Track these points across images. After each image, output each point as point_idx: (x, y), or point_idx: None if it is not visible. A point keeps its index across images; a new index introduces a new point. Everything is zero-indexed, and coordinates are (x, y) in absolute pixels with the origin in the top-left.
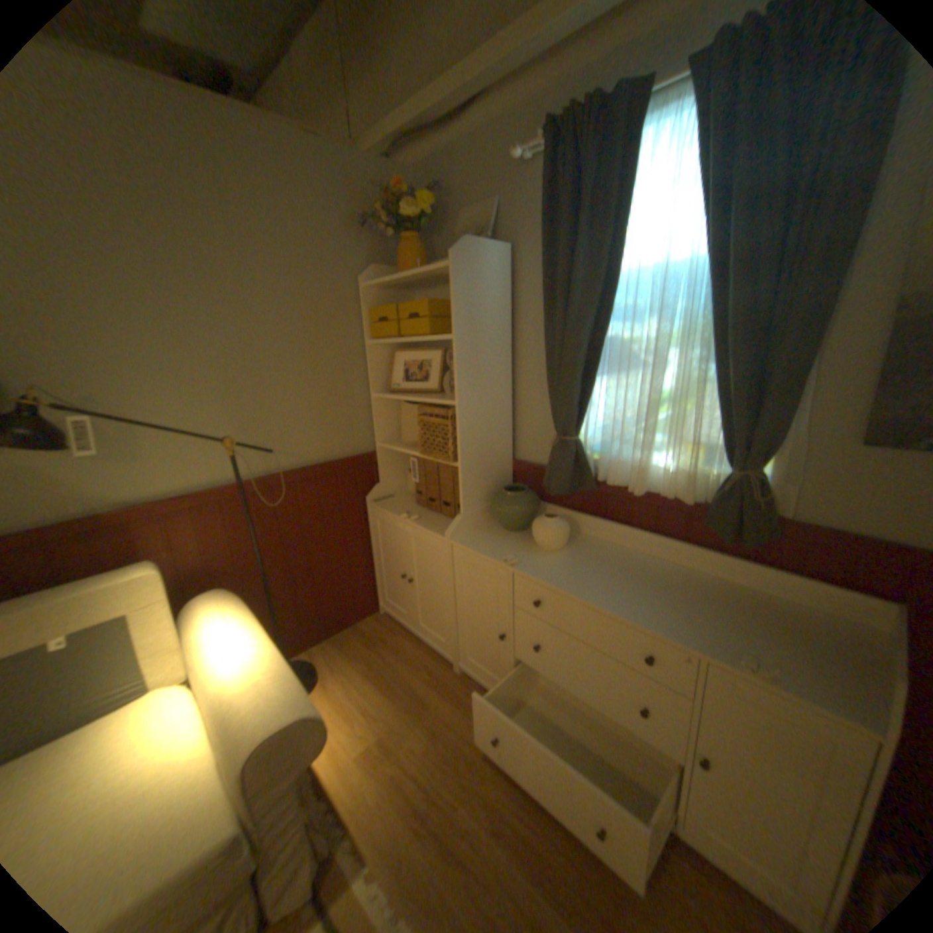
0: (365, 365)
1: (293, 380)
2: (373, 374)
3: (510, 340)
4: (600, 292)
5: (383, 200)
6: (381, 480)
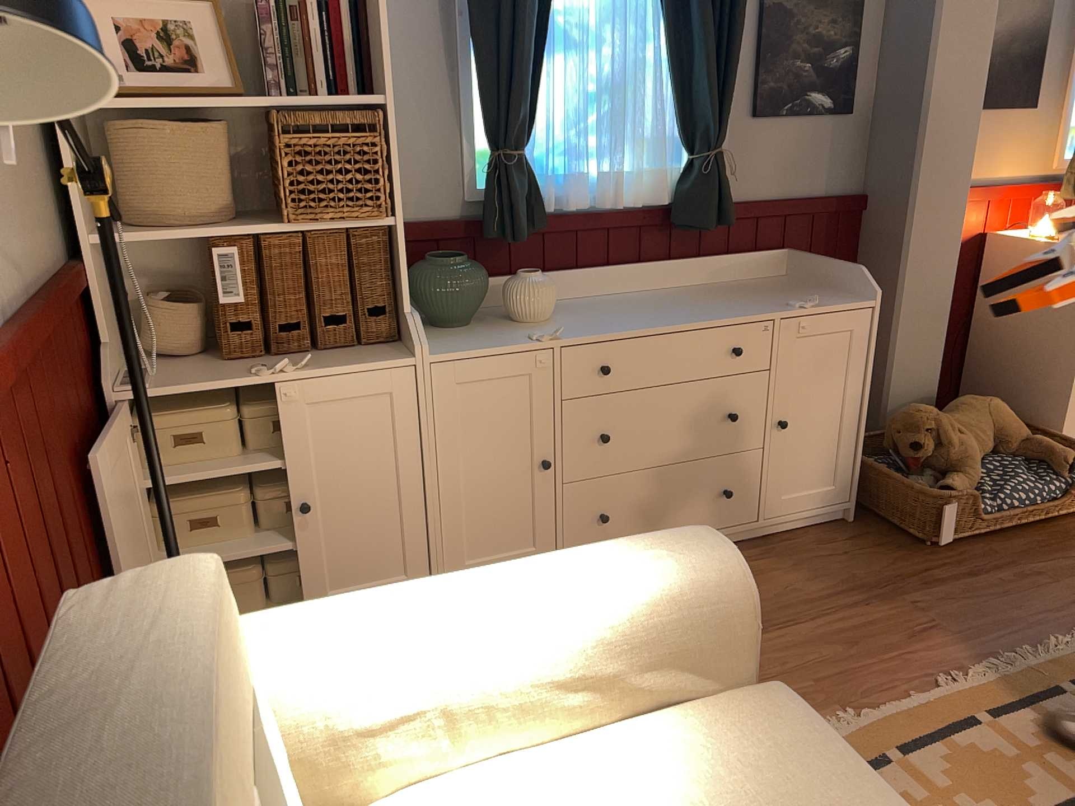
0: None
1: None
2: None
3: None
4: None
5: None
6: (99, 339)
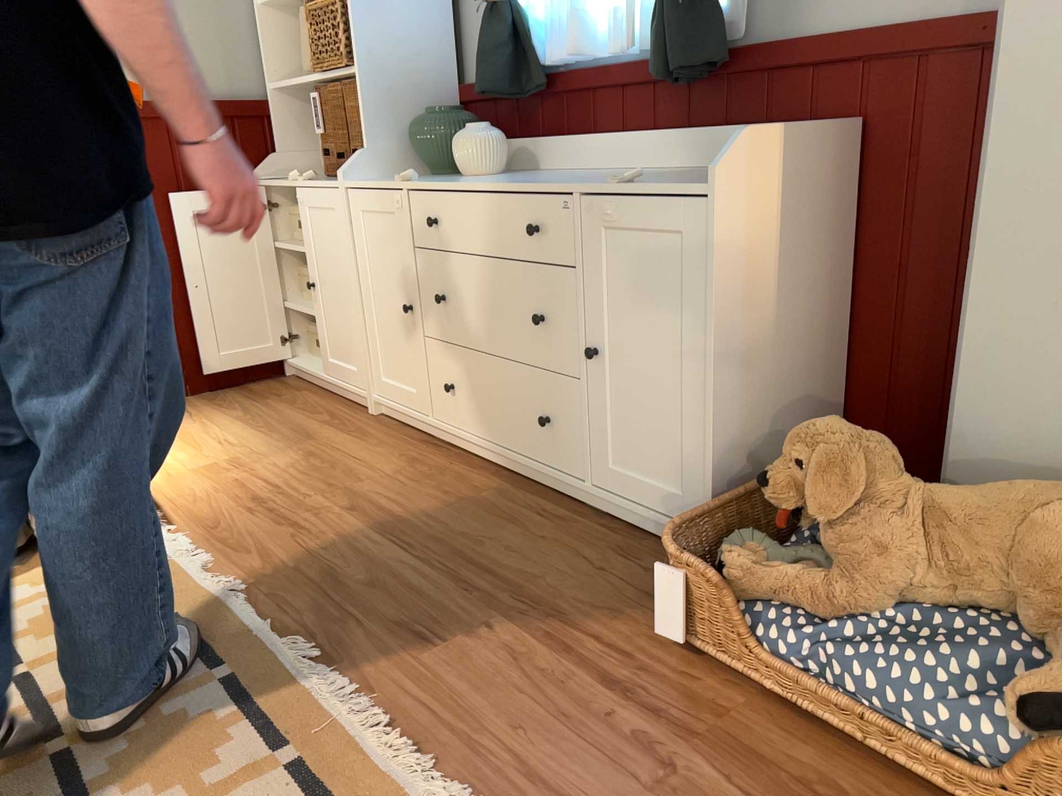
0: None
1: None
2: None
3: None
4: None
5: None
6: (278, 153)
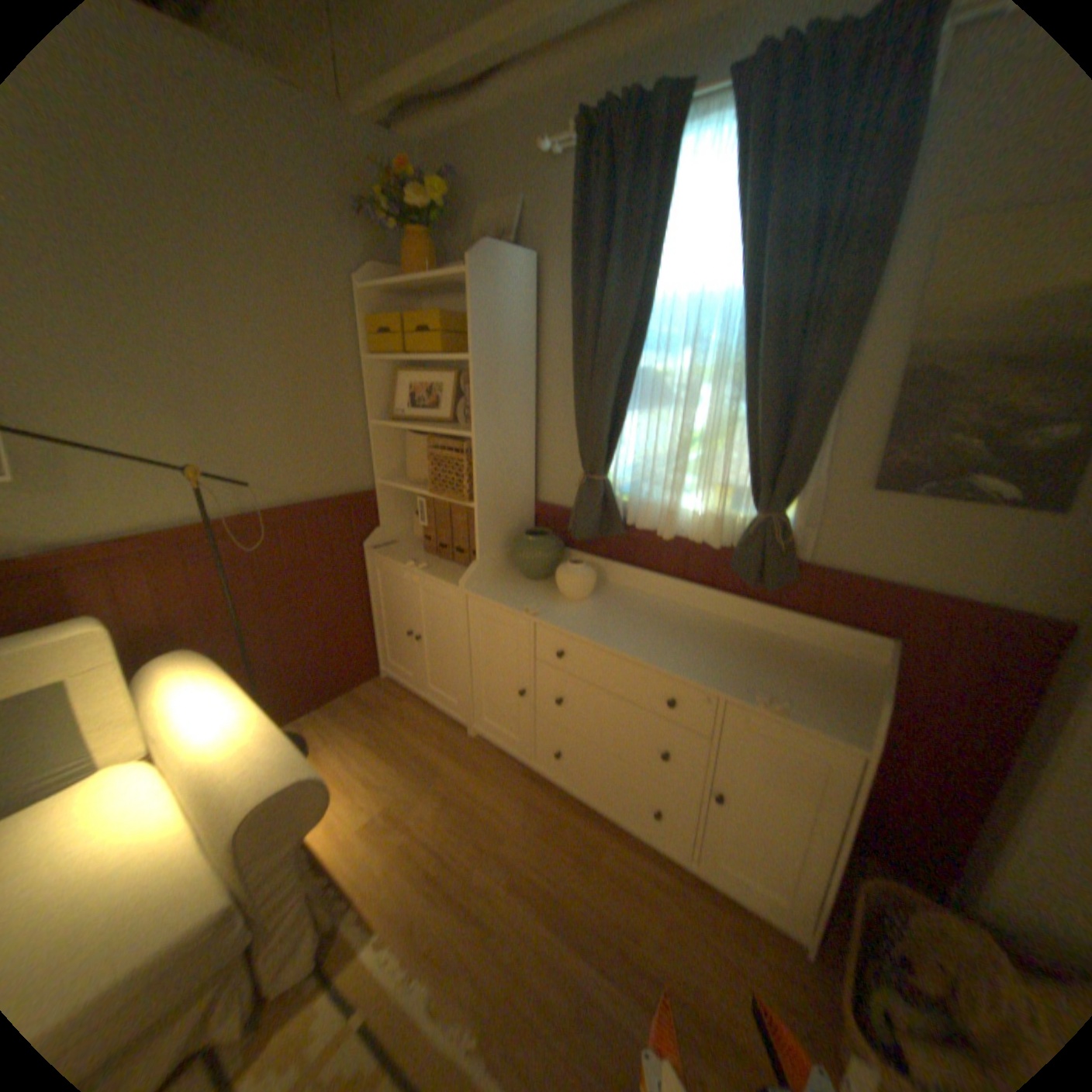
0: (362, 386)
1: (272, 400)
2: (372, 398)
3: (535, 366)
4: (634, 318)
5: (385, 184)
6: (381, 524)
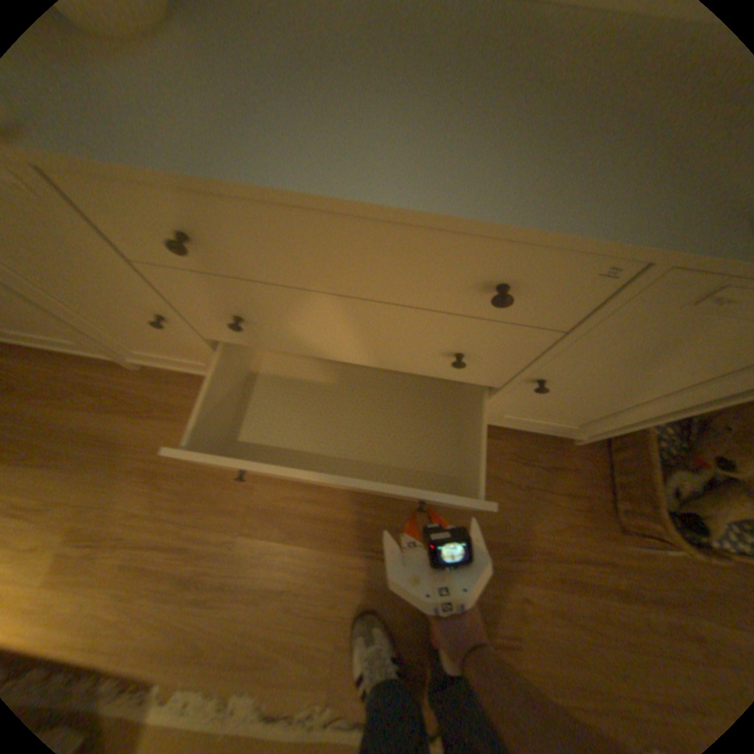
0: None
1: None
2: None
3: None
4: None
5: None
6: None
